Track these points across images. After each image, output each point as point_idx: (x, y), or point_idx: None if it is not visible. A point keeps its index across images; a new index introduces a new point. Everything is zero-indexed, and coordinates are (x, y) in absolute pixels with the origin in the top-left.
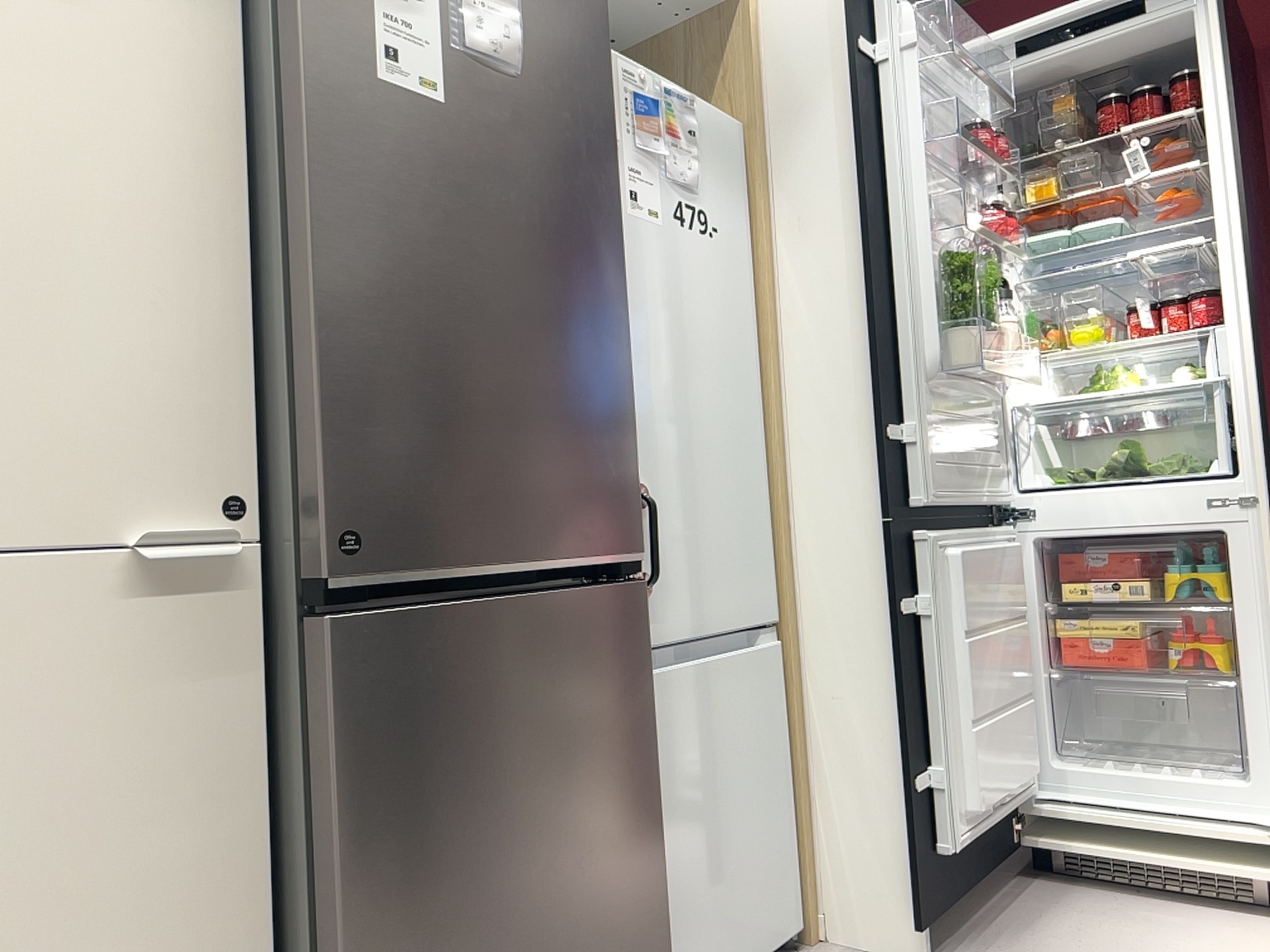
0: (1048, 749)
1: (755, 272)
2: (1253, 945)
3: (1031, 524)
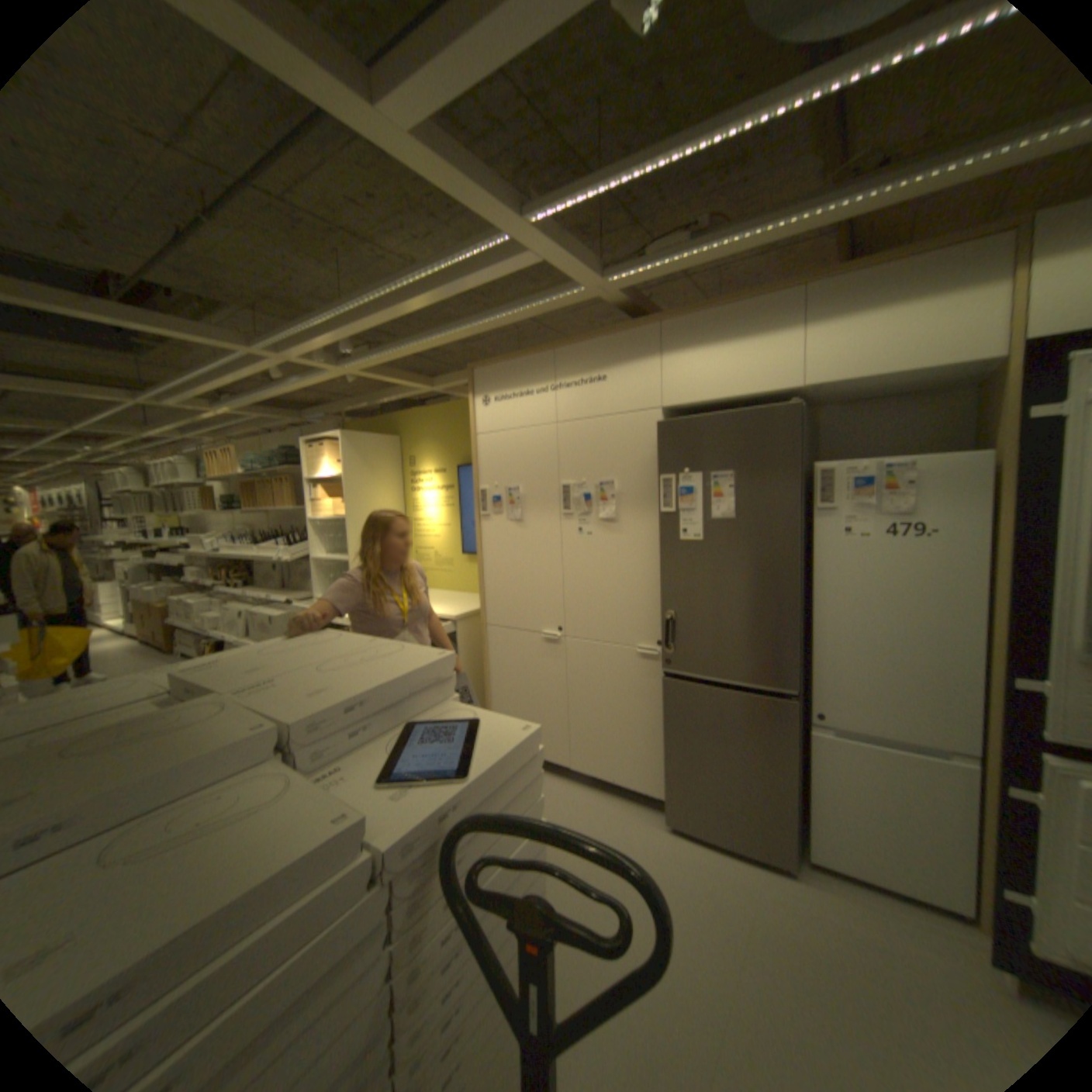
0: None
1: (1000, 546)
2: None
3: None
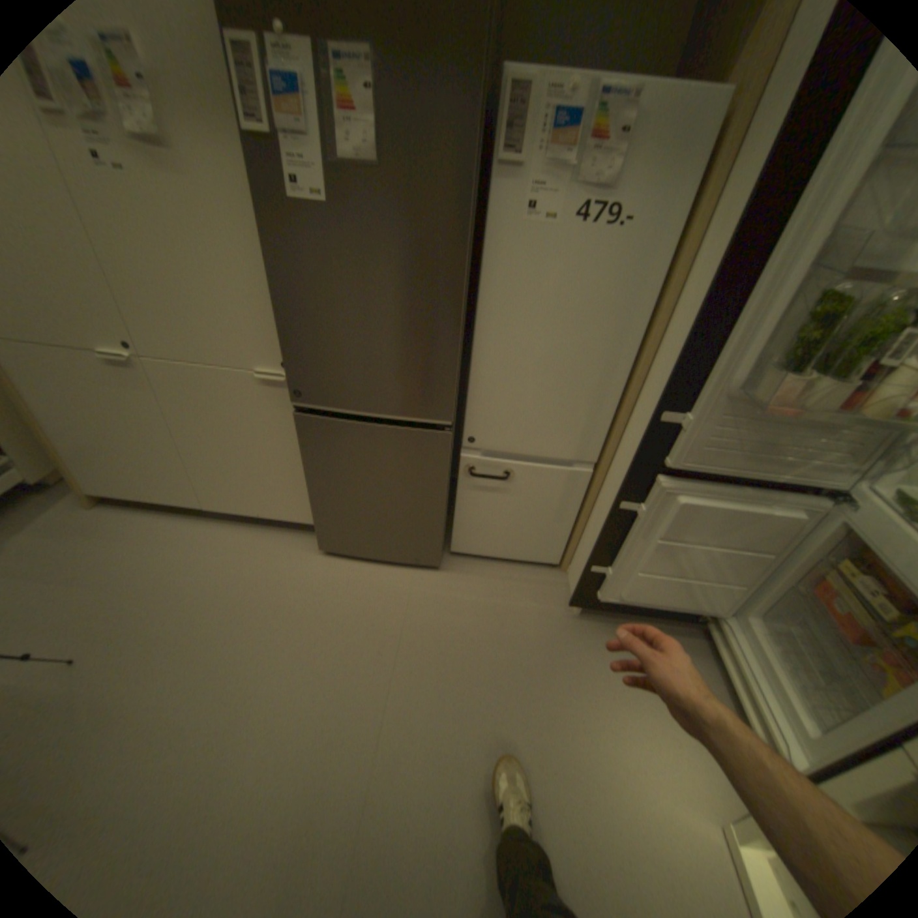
0: (754, 612)
1: (683, 246)
2: (710, 761)
3: (850, 513)
